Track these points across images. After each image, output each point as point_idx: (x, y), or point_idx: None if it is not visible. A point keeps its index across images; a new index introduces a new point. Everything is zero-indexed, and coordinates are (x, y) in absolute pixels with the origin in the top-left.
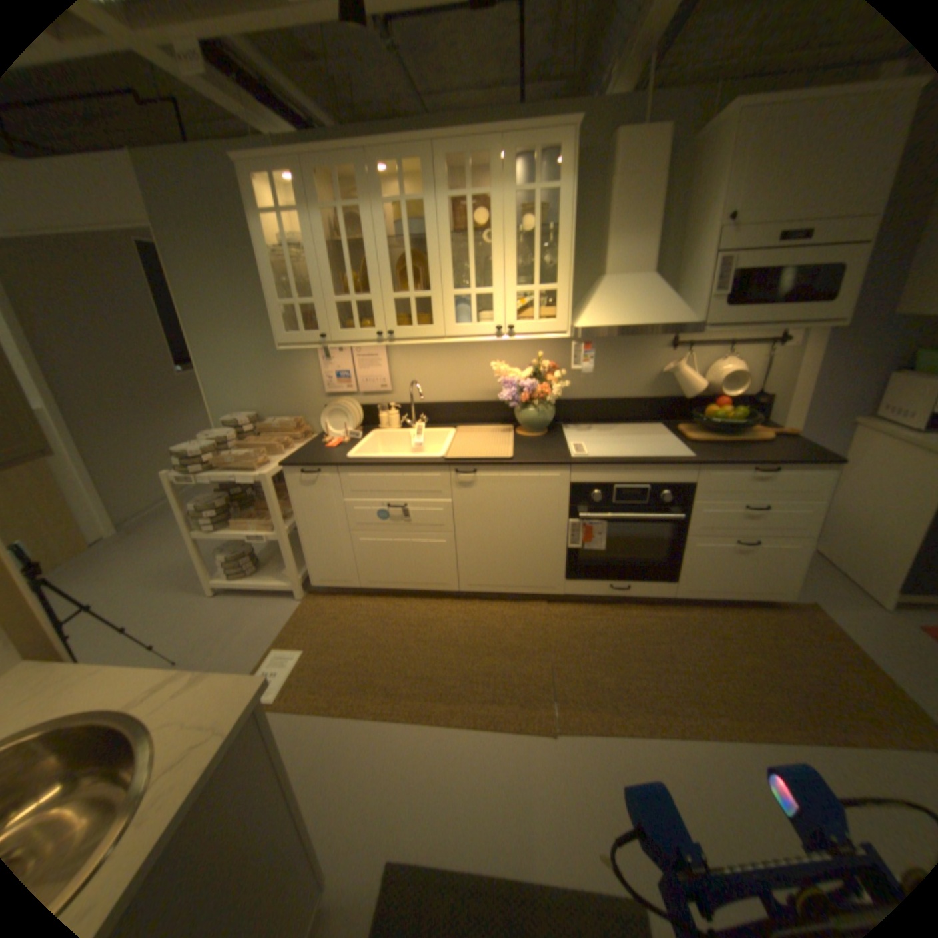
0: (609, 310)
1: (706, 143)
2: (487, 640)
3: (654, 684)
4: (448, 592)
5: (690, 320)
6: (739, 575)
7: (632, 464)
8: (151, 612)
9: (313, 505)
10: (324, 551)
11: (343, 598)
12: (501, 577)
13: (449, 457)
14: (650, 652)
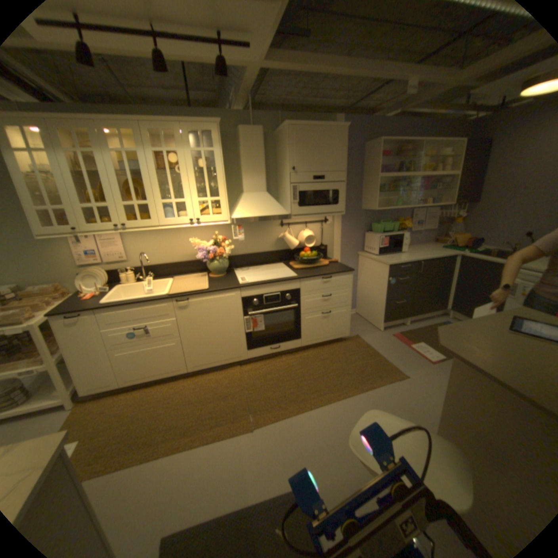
0: (247, 210)
1: (278, 137)
2: (208, 395)
3: (296, 390)
4: (180, 375)
5: (284, 214)
6: (325, 329)
7: (269, 283)
8: None
9: (76, 339)
10: (87, 369)
11: (105, 399)
12: (211, 357)
13: (171, 294)
14: (293, 376)
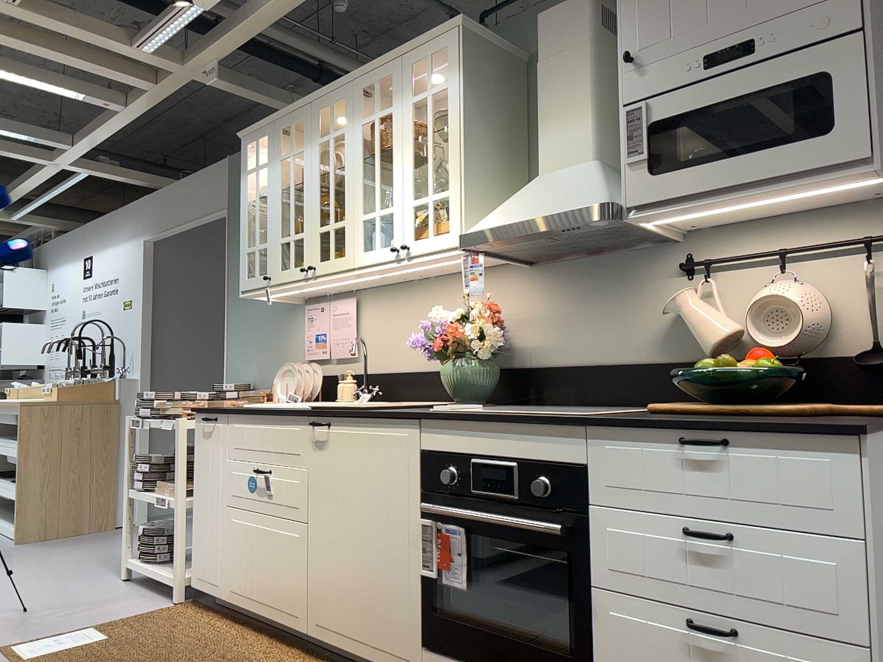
0: (508, 209)
1: None
2: None
3: None
4: (295, 630)
5: (593, 201)
6: None
7: (485, 417)
8: (78, 574)
9: (207, 461)
10: (205, 529)
11: (213, 612)
12: (348, 614)
13: (319, 407)
14: None
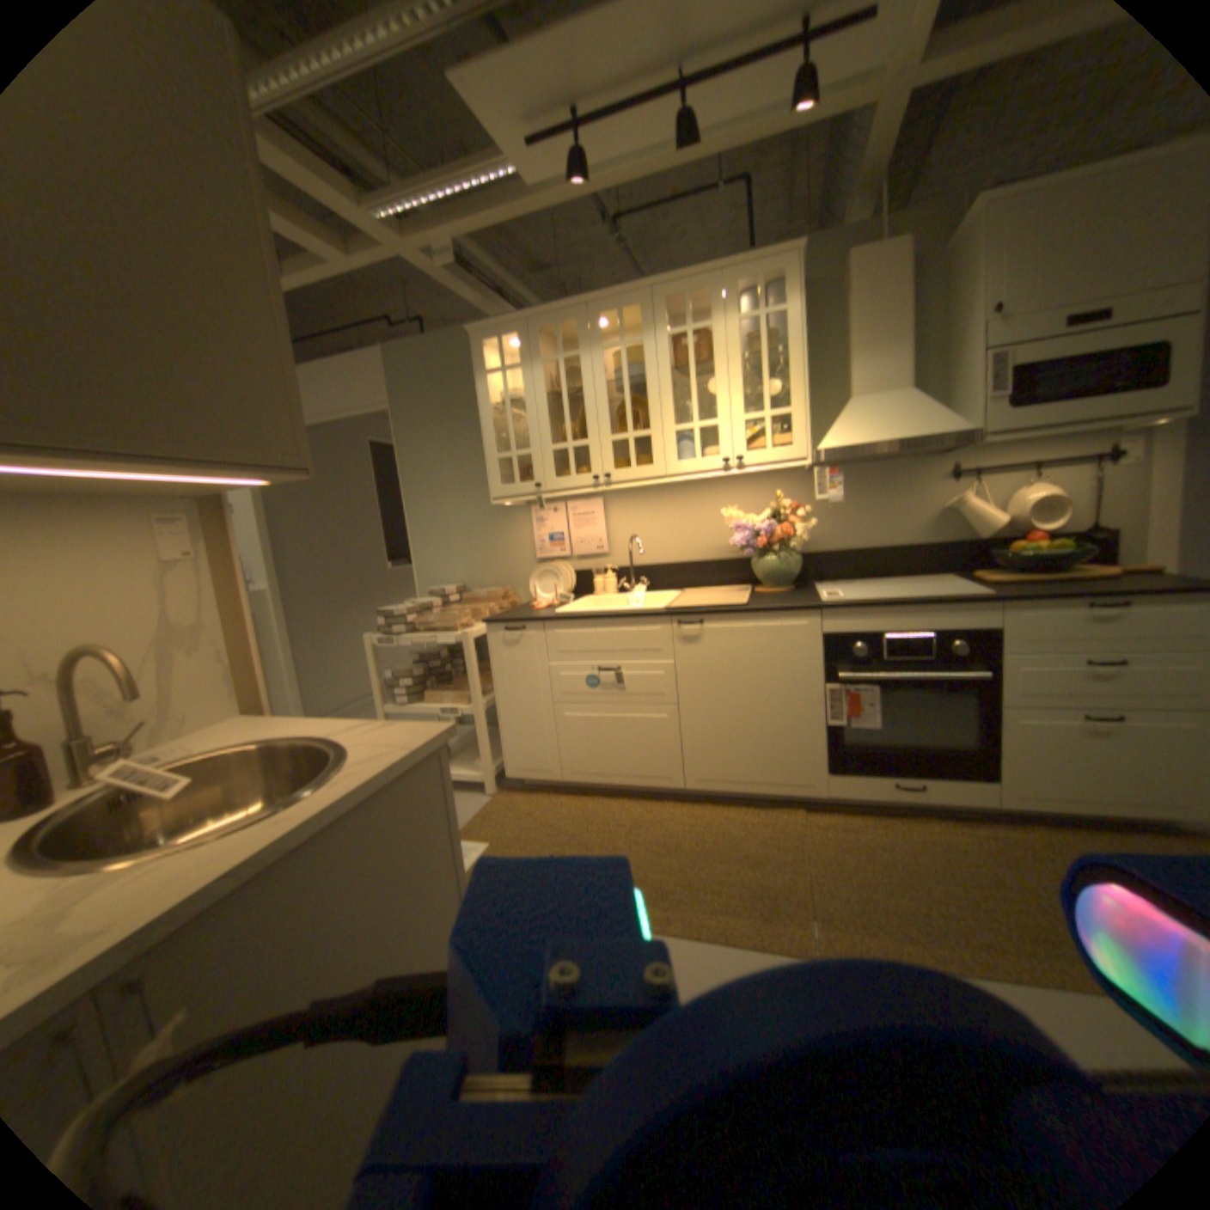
0: (855, 427)
1: (956, 248)
2: (718, 844)
3: (965, 909)
4: (667, 787)
5: (961, 426)
6: (1095, 769)
7: (902, 602)
8: None
9: (513, 666)
10: (521, 725)
11: (538, 792)
12: (737, 765)
13: (668, 605)
14: (959, 873)
